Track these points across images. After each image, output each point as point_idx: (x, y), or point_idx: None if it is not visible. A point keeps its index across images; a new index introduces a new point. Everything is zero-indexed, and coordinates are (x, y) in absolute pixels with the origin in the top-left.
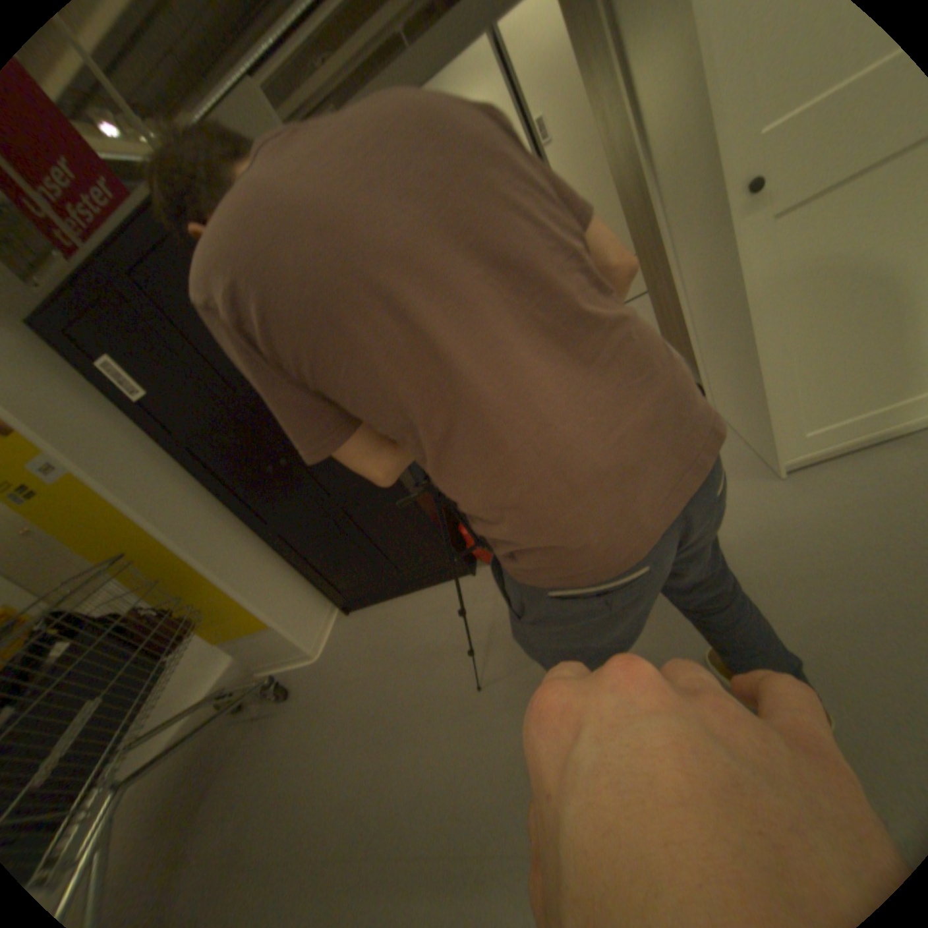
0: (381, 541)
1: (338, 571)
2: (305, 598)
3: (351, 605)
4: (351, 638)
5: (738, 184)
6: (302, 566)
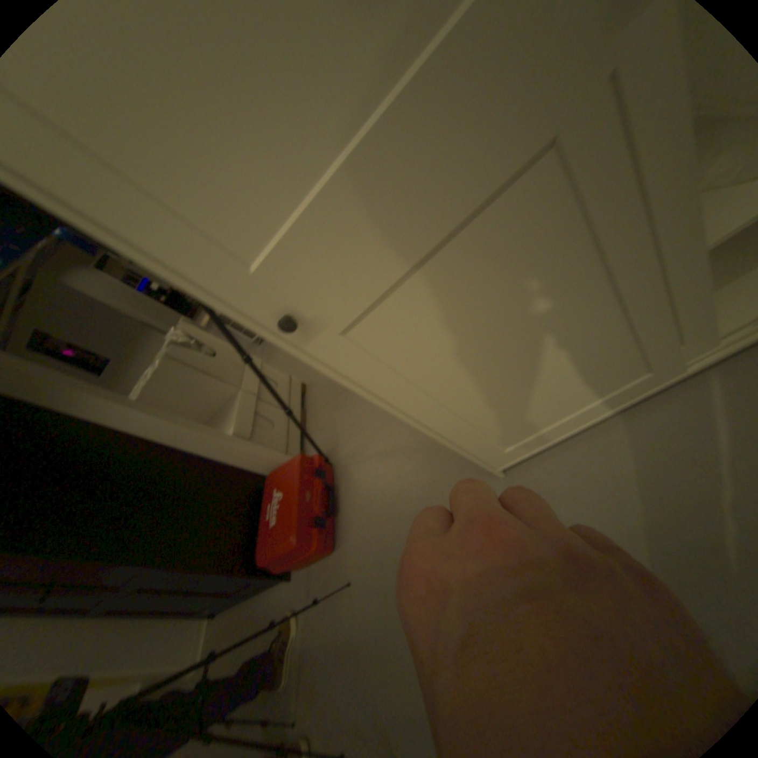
0: (191, 594)
1: (182, 605)
2: (167, 627)
3: (212, 613)
4: (217, 647)
5: (267, 329)
6: (149, 610)
